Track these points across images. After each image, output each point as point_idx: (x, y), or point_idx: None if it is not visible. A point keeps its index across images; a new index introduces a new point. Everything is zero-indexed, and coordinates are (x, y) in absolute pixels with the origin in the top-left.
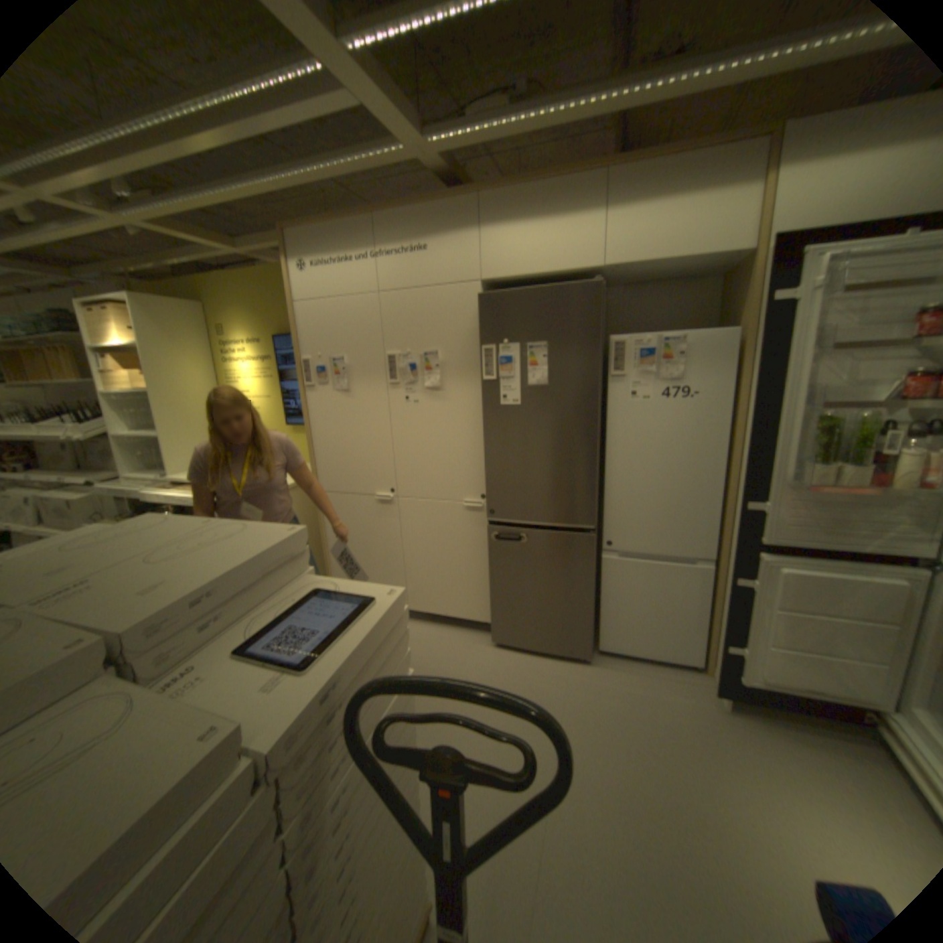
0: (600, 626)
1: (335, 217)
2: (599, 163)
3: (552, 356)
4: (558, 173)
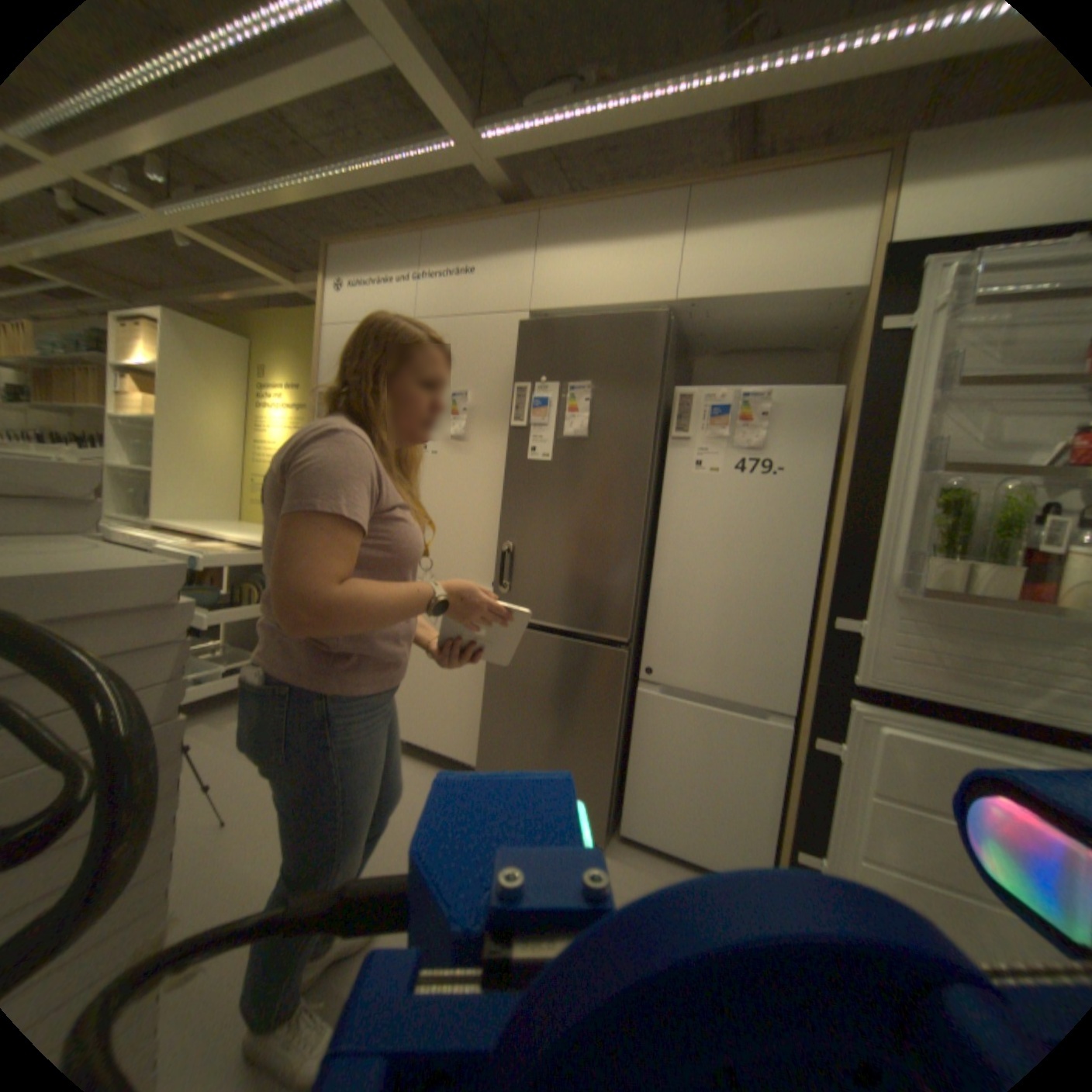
0: (626, 796)
1: (382, 234)
2: (679, 180)
3: (597, 400)
4: (631, 191)
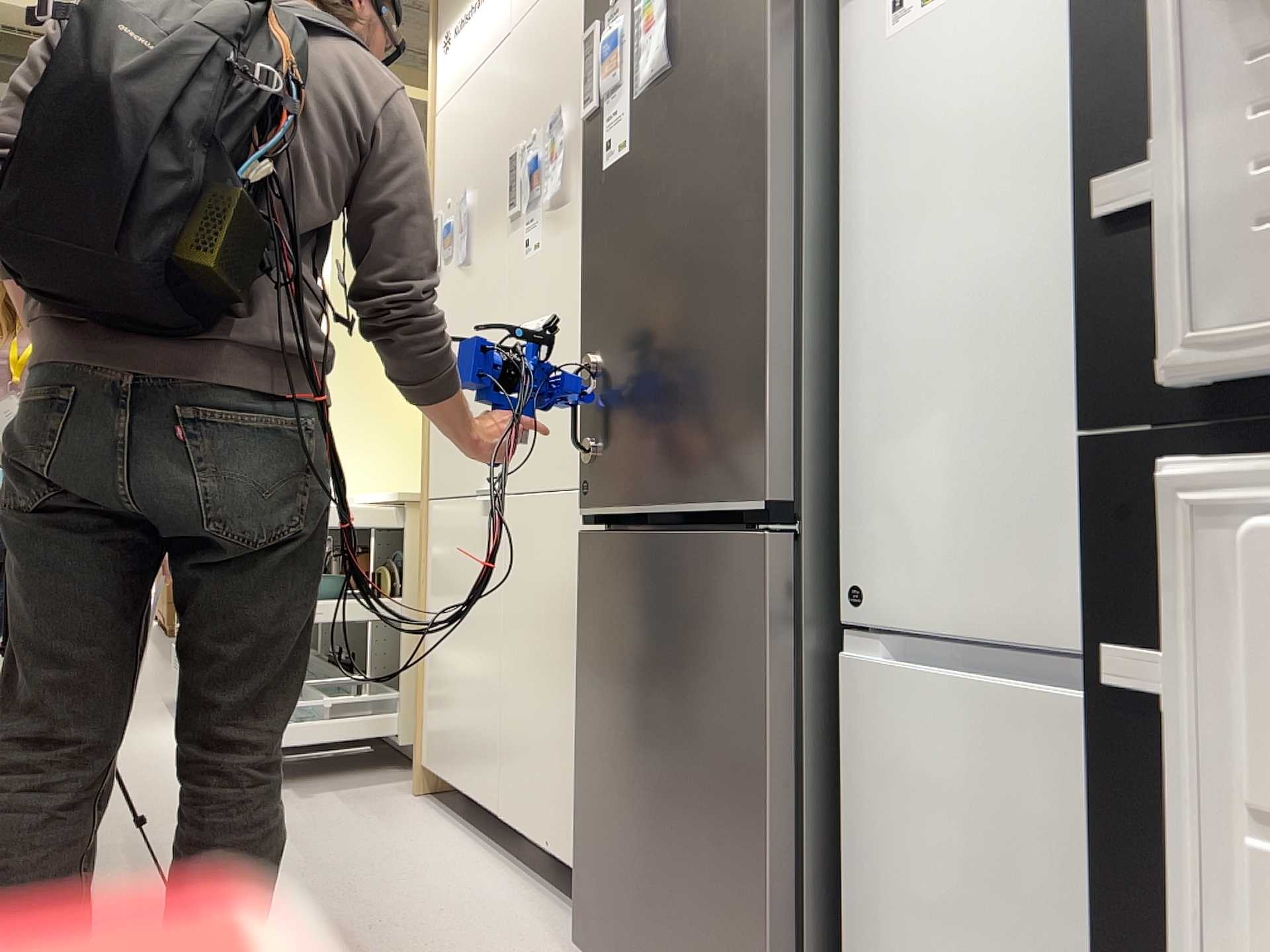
0: None
1: None
2: None
3: None
4: None
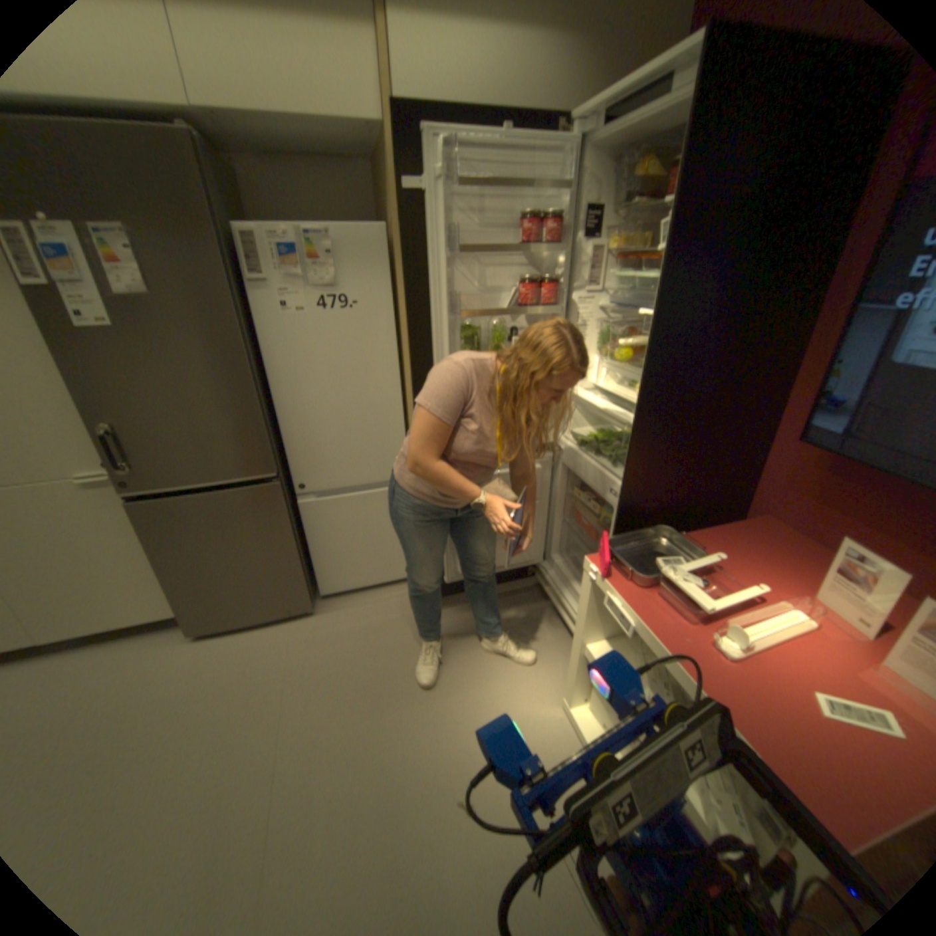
0: (315, 572)
1: None
2: None
3: (141, 247)
4: None
